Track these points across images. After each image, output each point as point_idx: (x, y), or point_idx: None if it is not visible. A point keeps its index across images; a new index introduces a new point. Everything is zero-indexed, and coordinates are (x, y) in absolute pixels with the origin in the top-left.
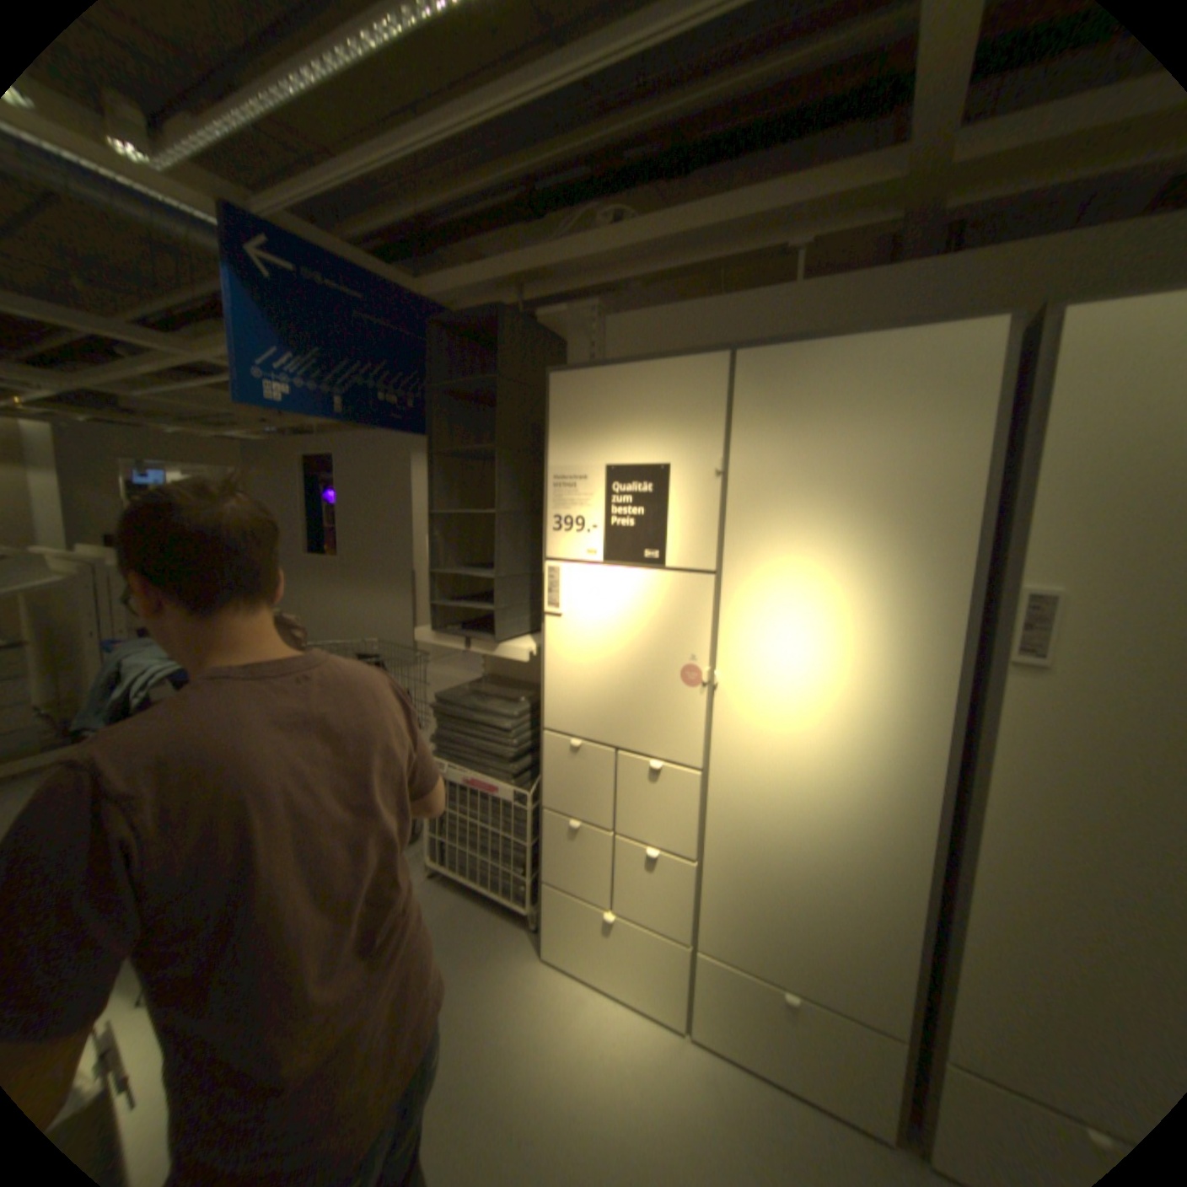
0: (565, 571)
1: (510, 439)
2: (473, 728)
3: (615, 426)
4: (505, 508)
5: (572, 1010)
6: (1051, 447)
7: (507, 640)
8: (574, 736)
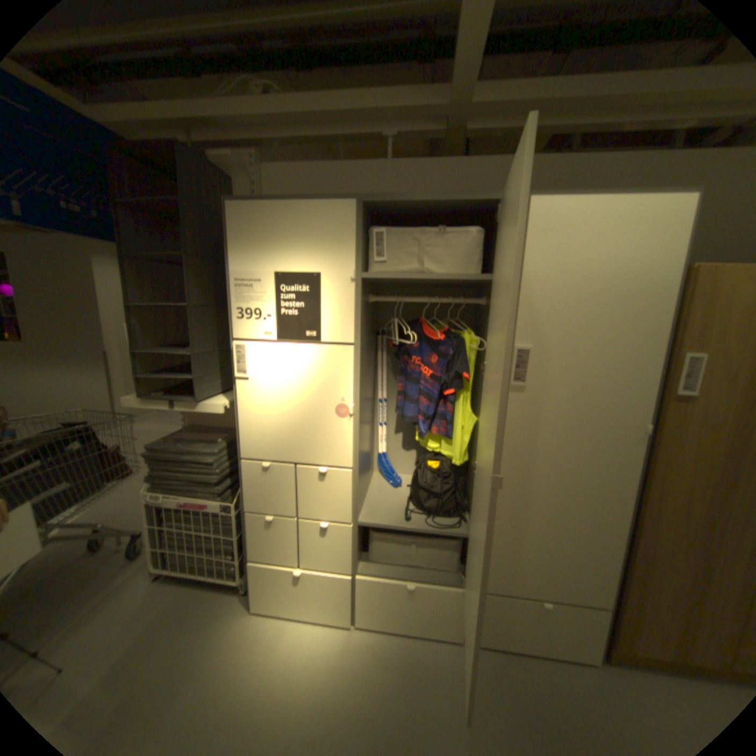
0: (249, 348)
1: (194, 249)
2: (182, 467)
3: (280, 245)
4: (195, 302)
5: (277, 637)
6: (525, 272)
7: (205, 400)
8: (264, 460)
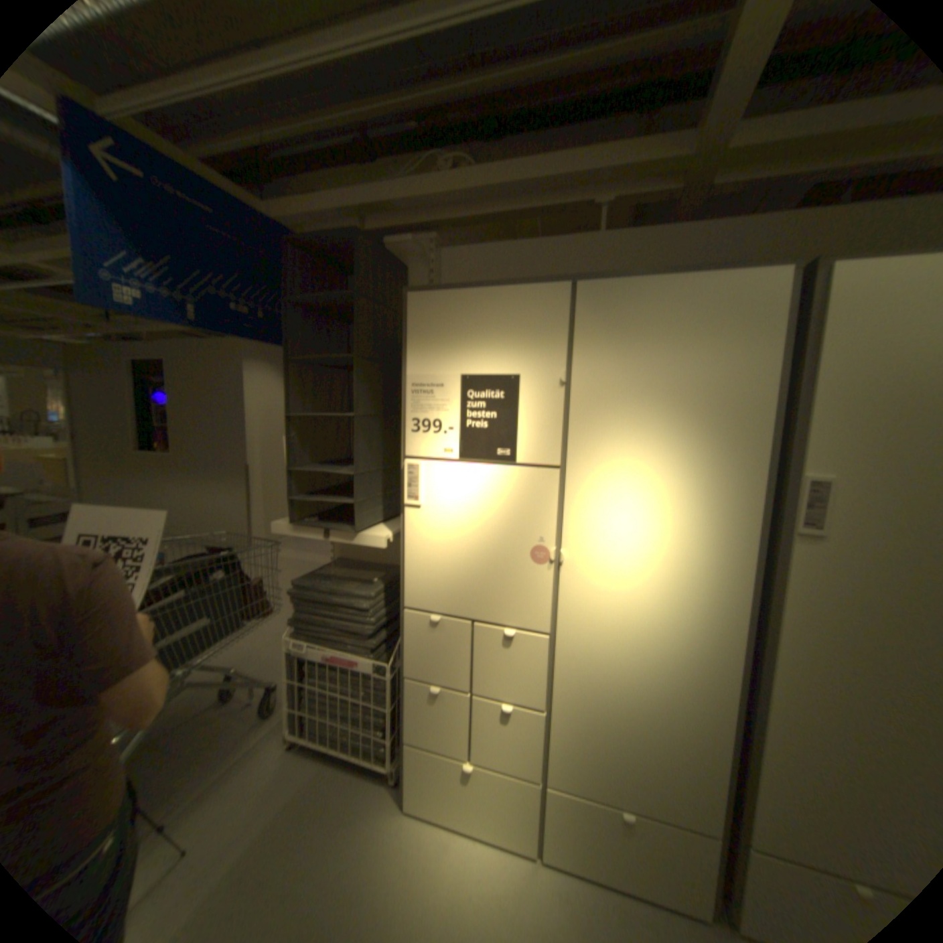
0: (424, 467)
1: (365, 349)
2: (332, 610)
3: (470, 341)
4: (362, 411)
5: (436, 855)
6: (825, 368)
7: (365, 529)
8: (432, 612)
